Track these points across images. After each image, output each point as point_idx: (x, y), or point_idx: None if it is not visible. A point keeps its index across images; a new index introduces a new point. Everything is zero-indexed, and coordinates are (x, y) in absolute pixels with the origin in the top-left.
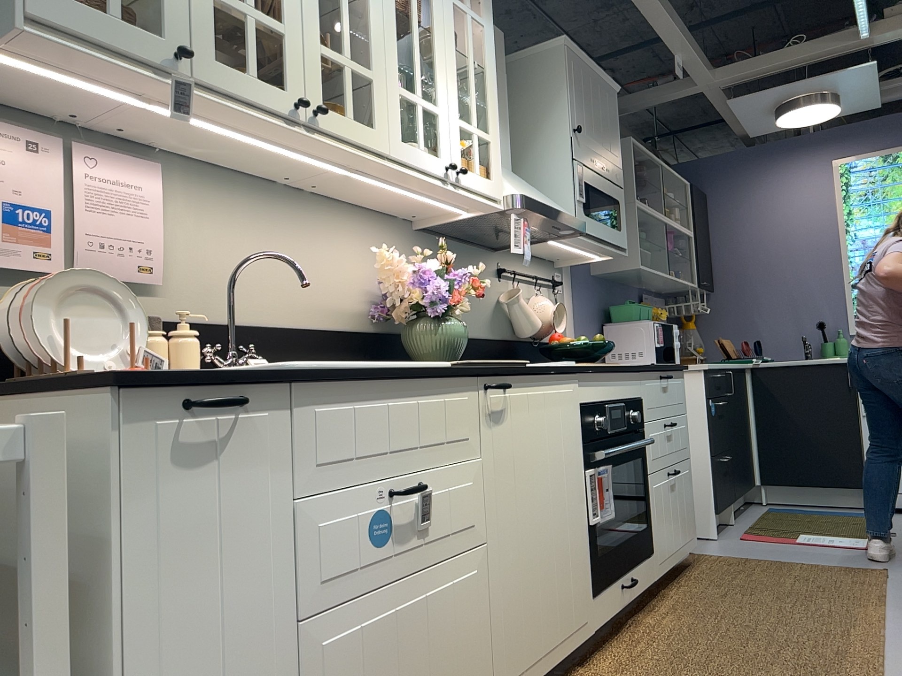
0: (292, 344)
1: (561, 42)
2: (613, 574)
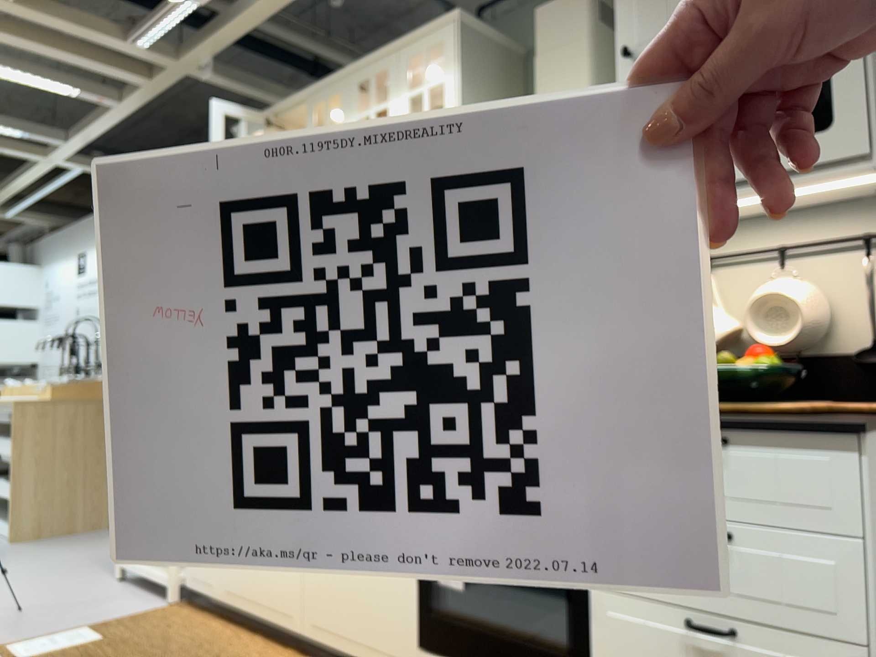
0: None
1: None
2: (462, 656)
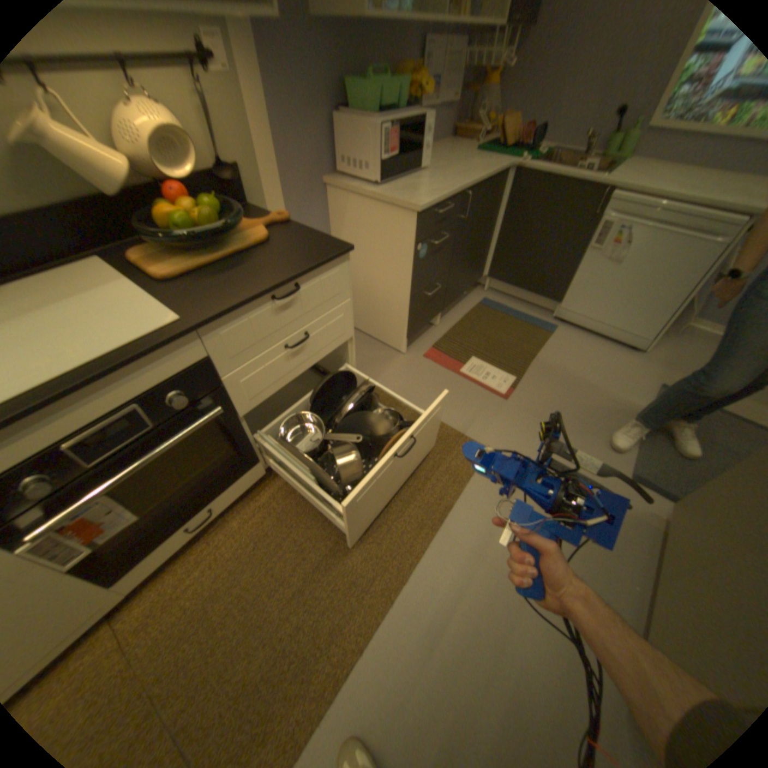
0: None
1: None
2: (157, 541)
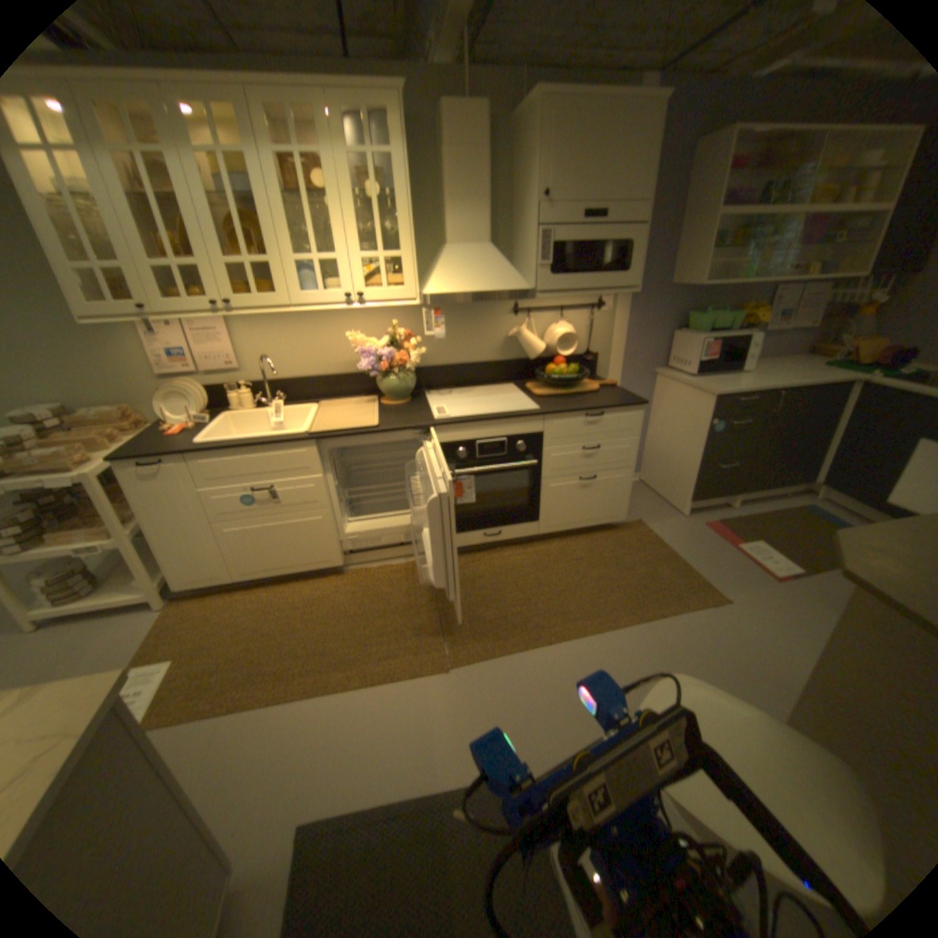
0: (318, 386)
1: (537, 93)
2: (472, 529)
